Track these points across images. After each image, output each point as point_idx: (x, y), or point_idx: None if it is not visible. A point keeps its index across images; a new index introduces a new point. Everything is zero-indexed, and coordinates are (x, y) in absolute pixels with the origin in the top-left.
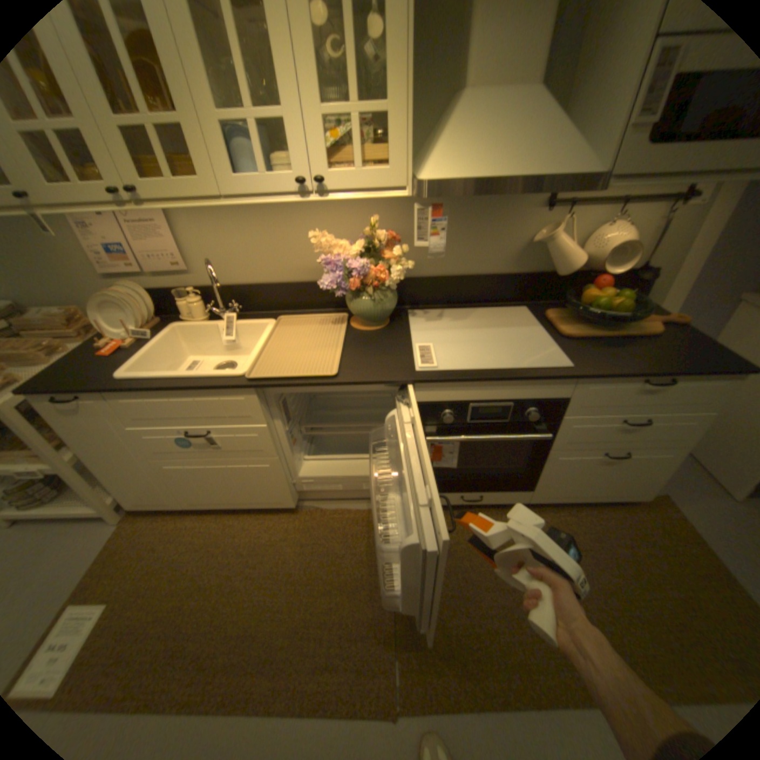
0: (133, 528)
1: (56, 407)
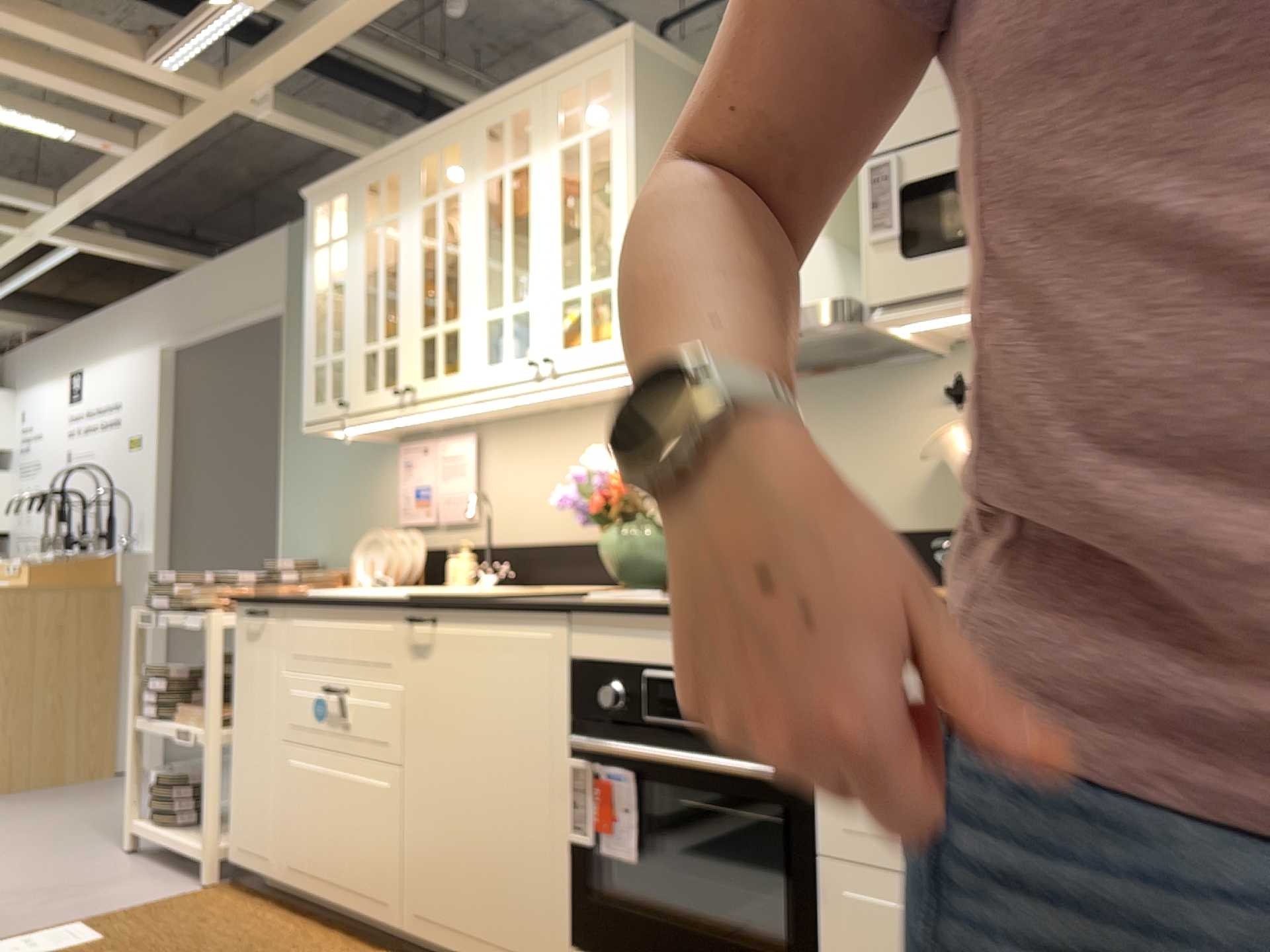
0: (215, 897)
1: (248, 625)
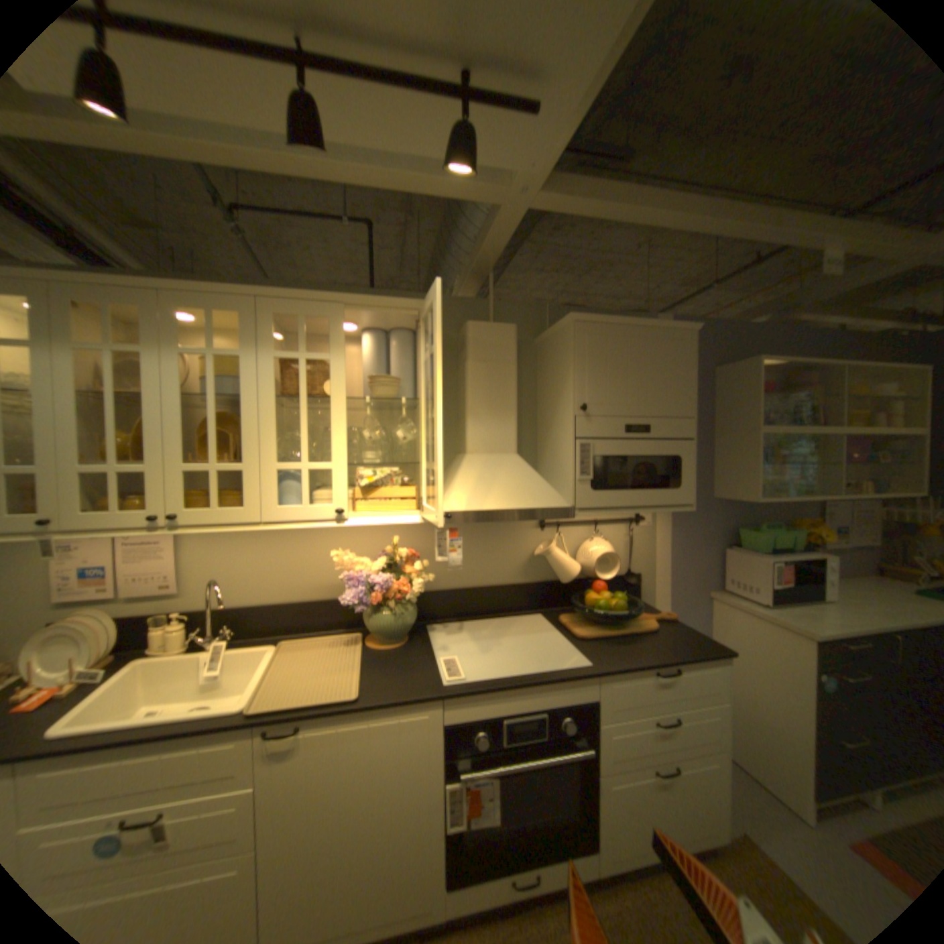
0: None
1: None
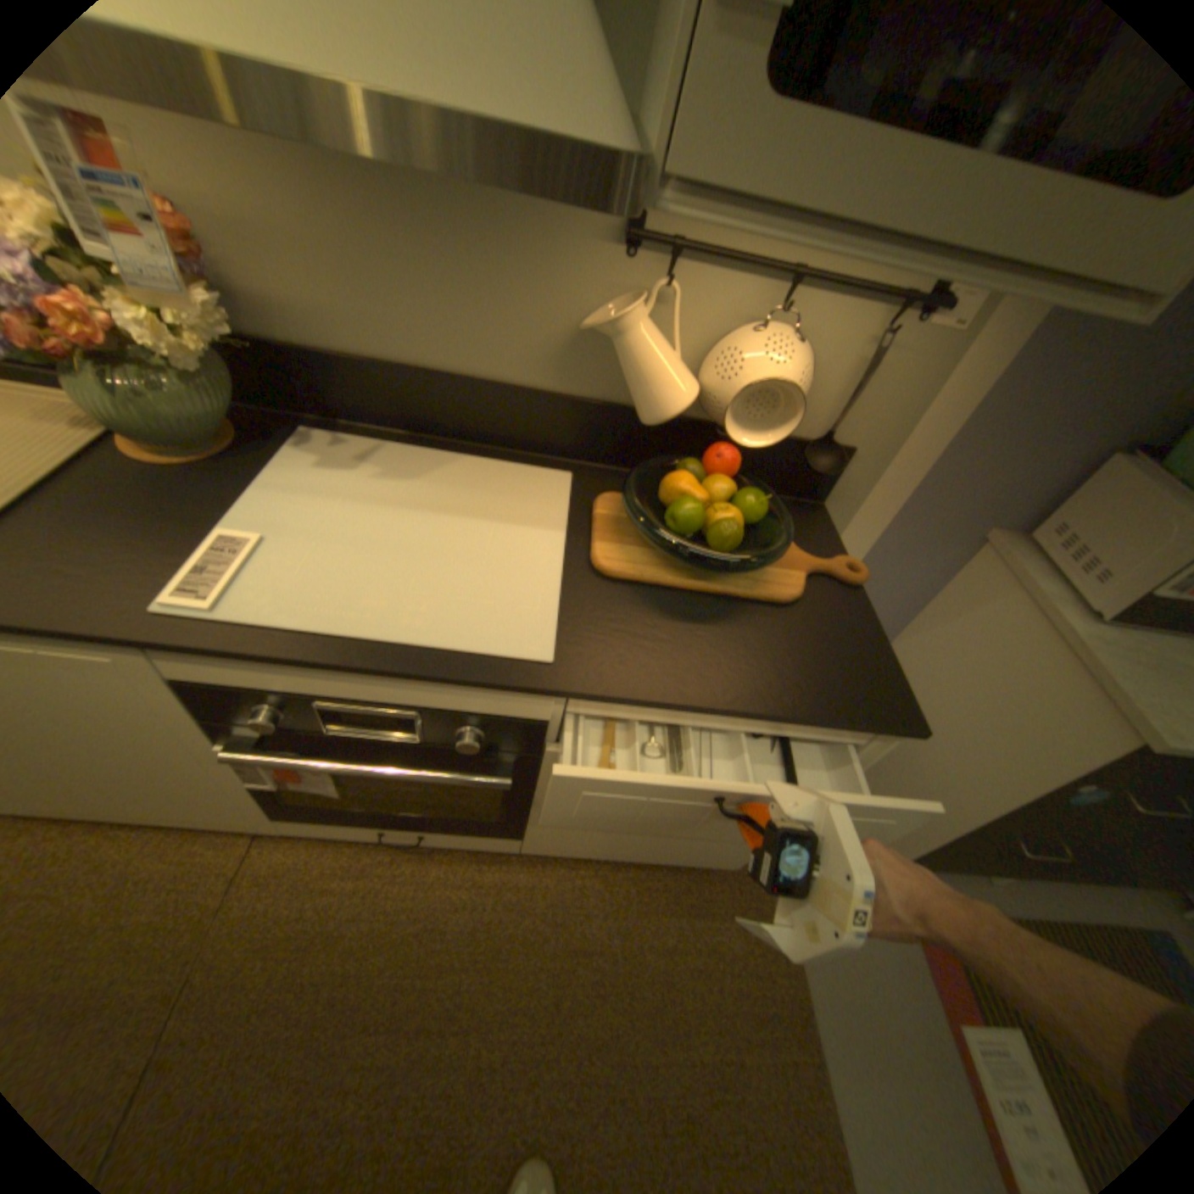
0: None
1: None
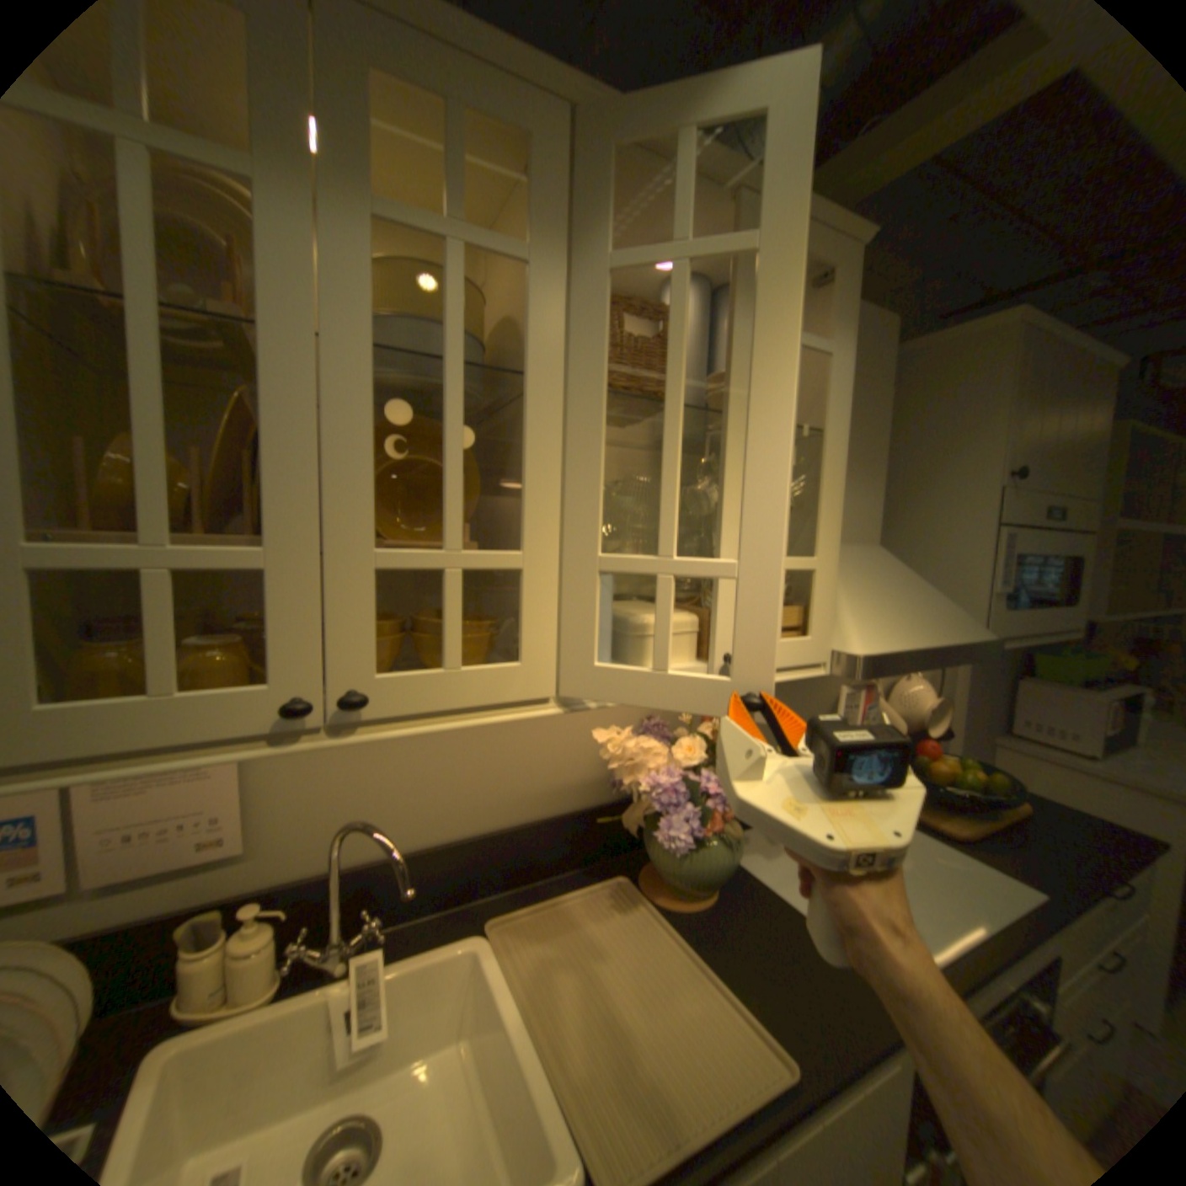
0: None
1: None
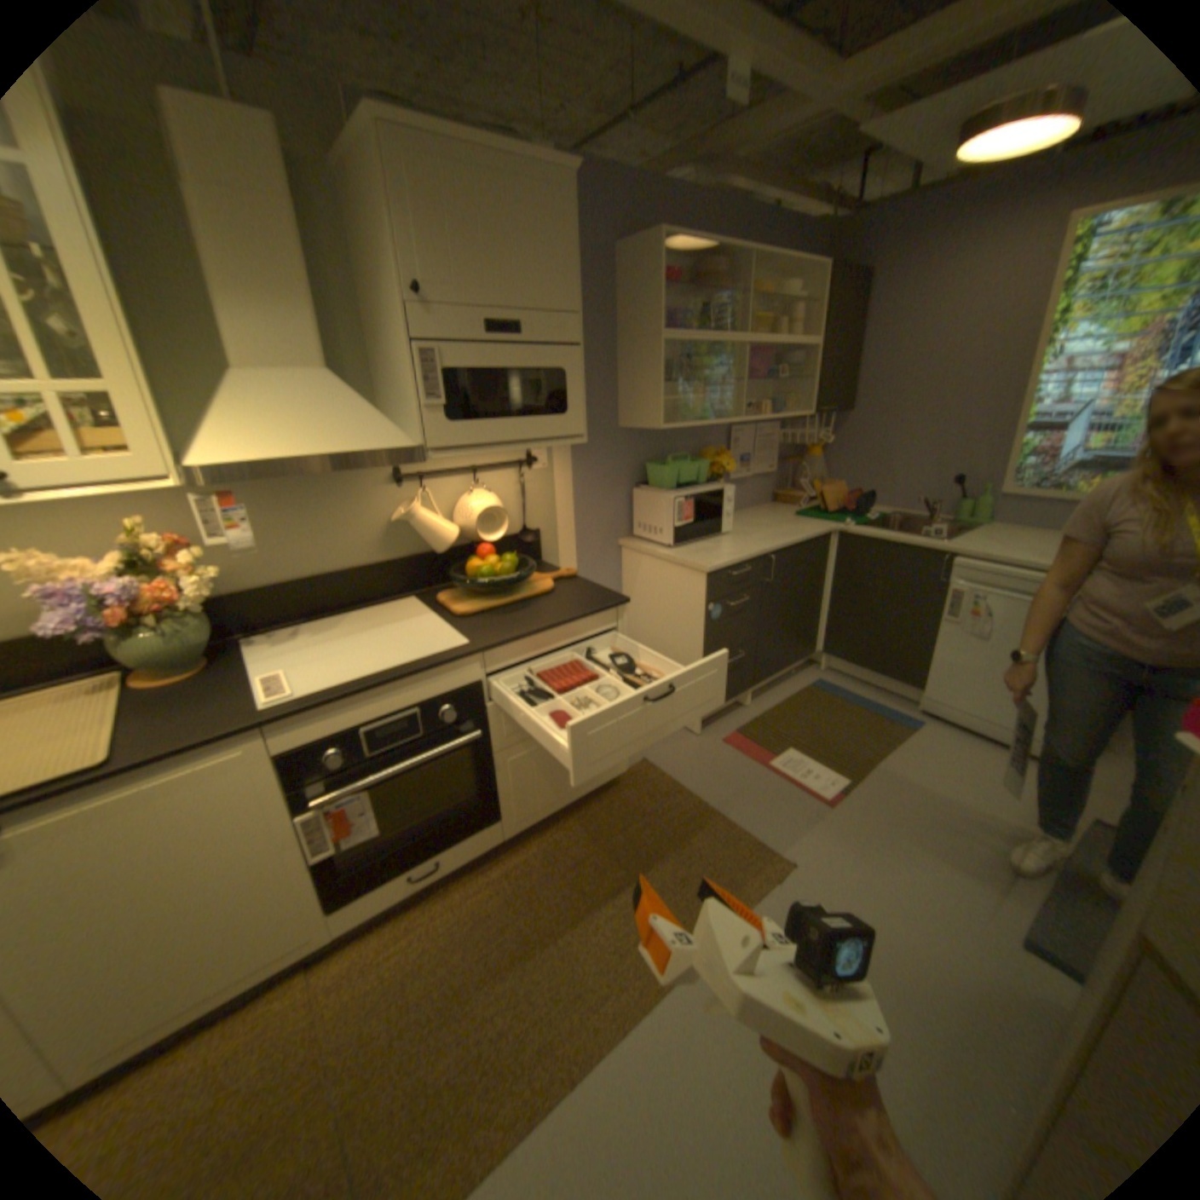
0: None
1: None
